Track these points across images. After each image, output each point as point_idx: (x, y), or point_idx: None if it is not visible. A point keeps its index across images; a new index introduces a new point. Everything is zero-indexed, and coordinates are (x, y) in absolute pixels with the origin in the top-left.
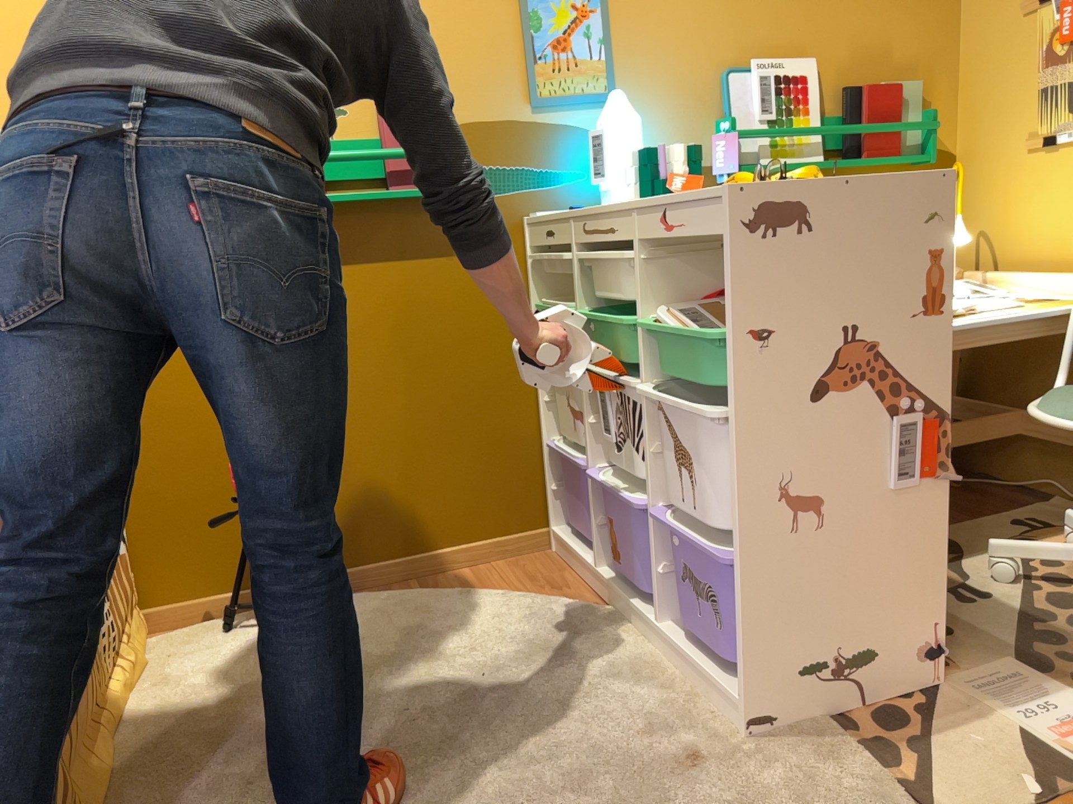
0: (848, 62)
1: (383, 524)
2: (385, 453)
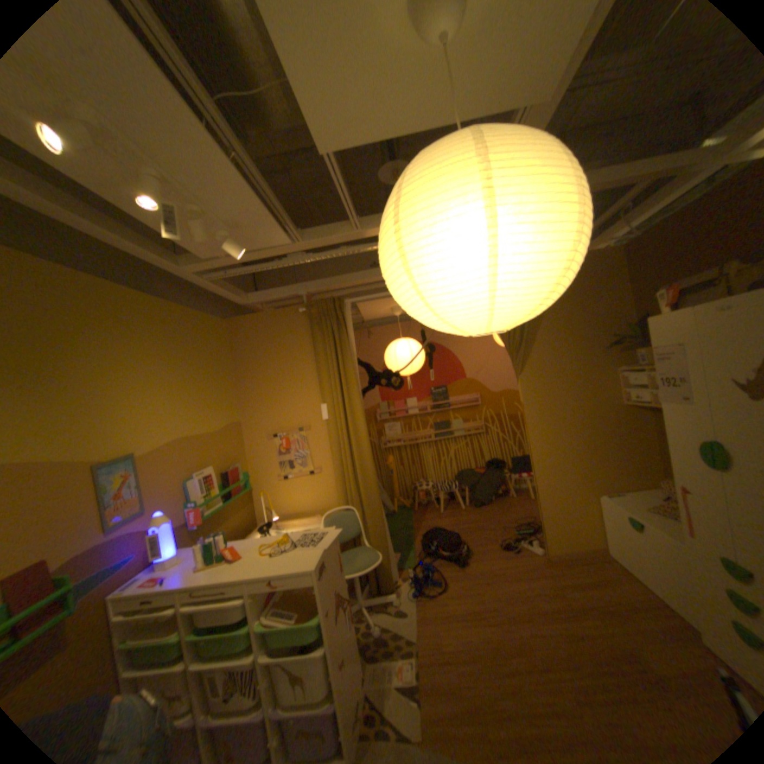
0: (220, 463)
1: None
2: None
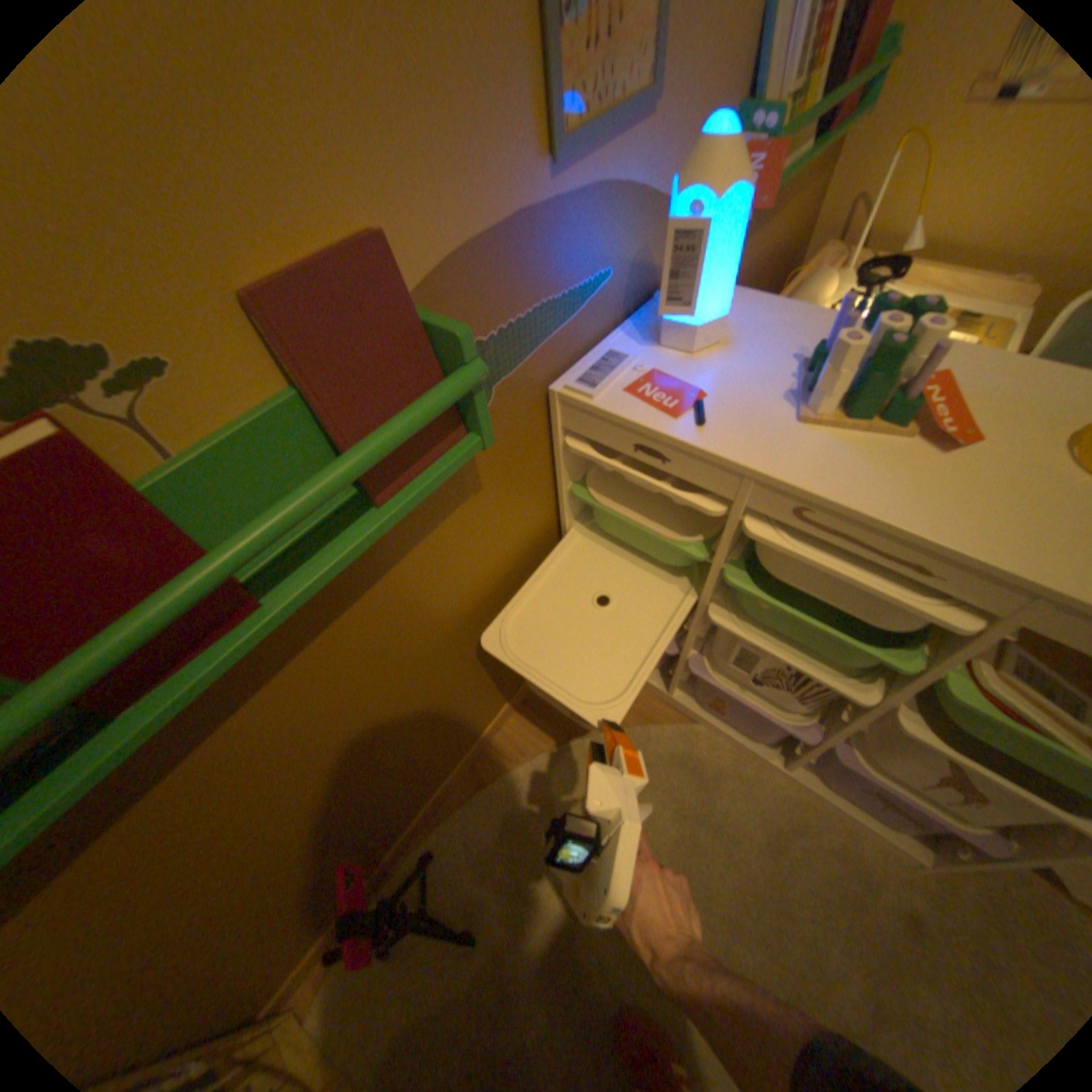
0: None
1: (456, 746)
2: (444, 714)
